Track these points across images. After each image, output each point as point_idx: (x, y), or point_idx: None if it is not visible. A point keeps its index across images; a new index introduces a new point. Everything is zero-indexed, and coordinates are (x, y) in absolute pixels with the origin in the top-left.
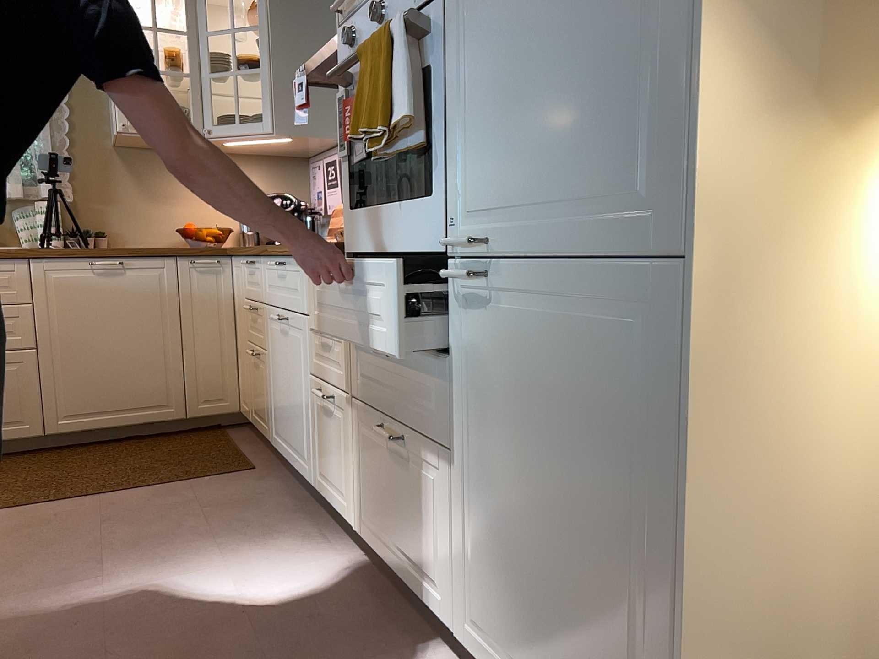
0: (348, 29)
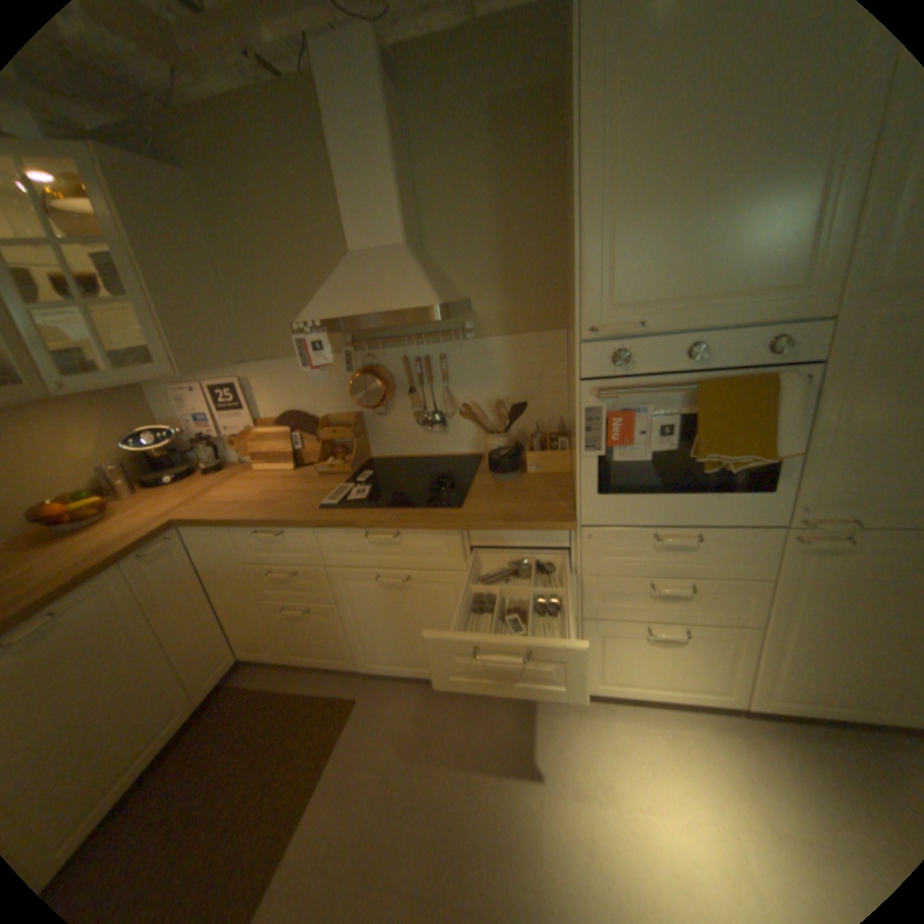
0: (626, 354)
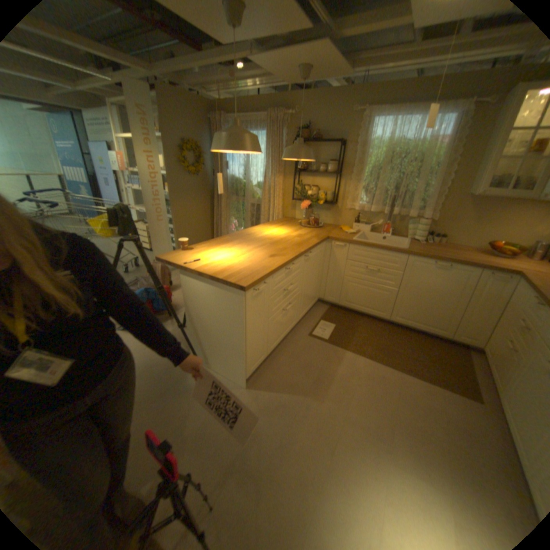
0: None
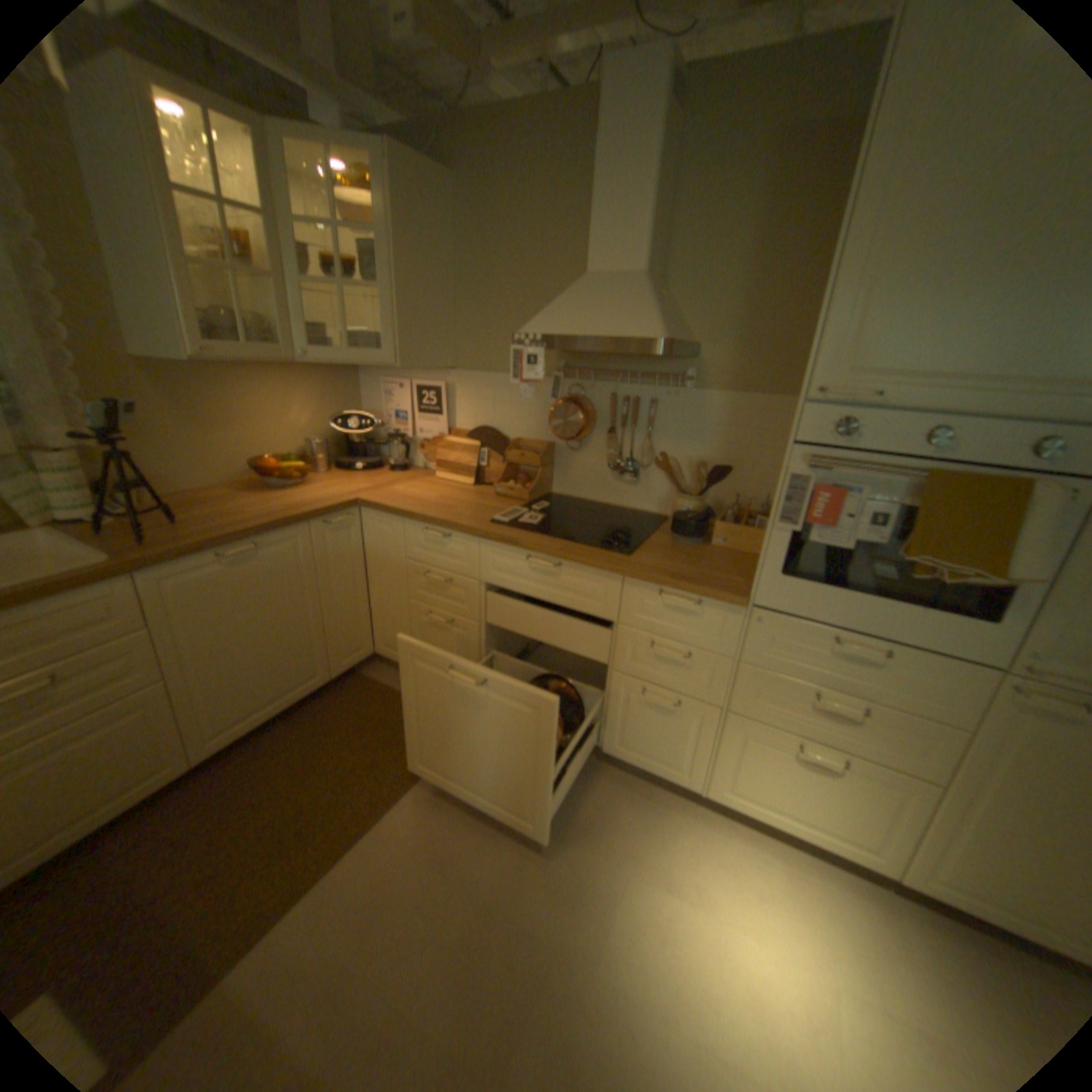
0: (852, 423)
